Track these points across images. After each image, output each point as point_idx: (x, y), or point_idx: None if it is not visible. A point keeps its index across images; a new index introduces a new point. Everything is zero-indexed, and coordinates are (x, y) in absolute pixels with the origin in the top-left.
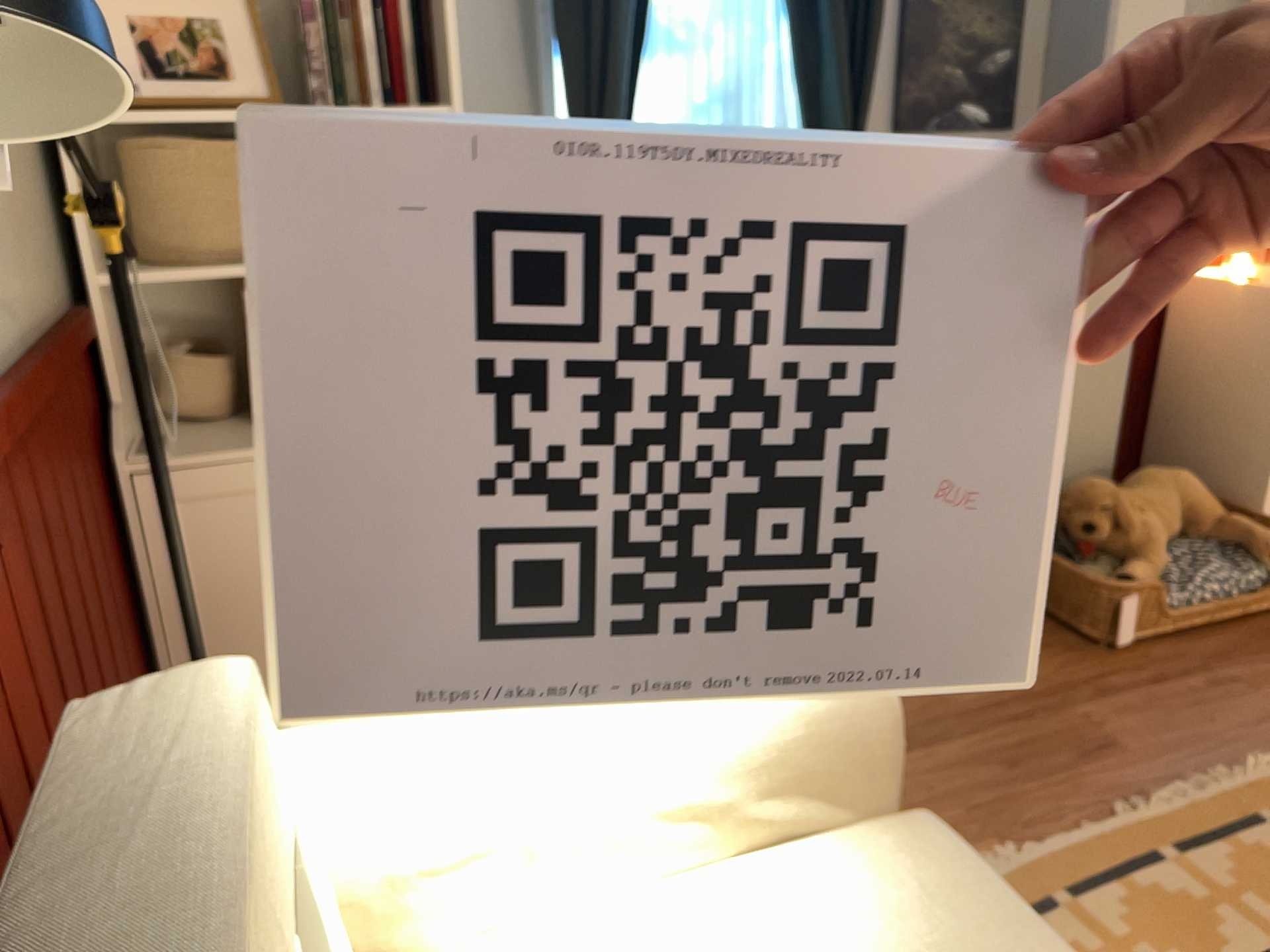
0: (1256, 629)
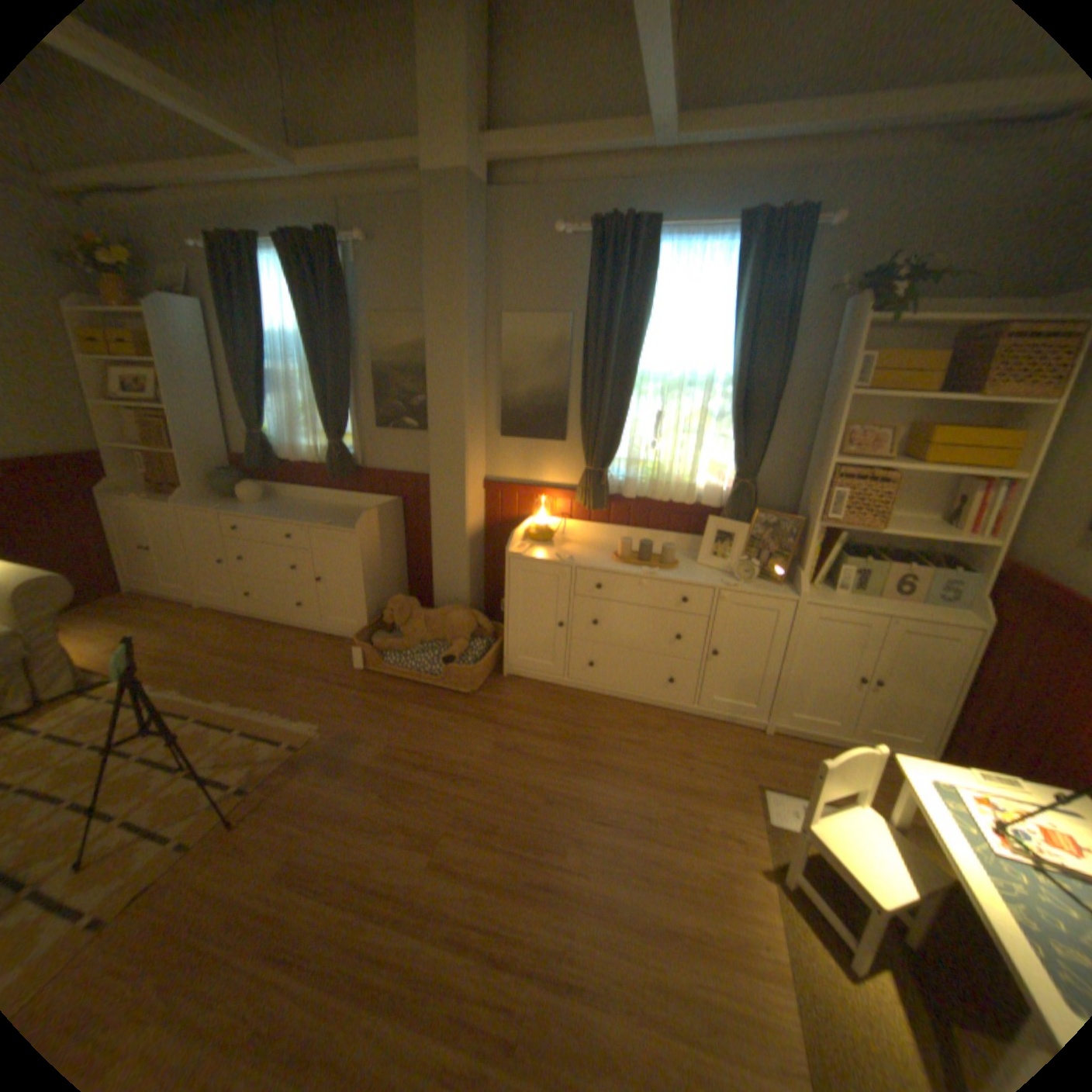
0: (427, 694)
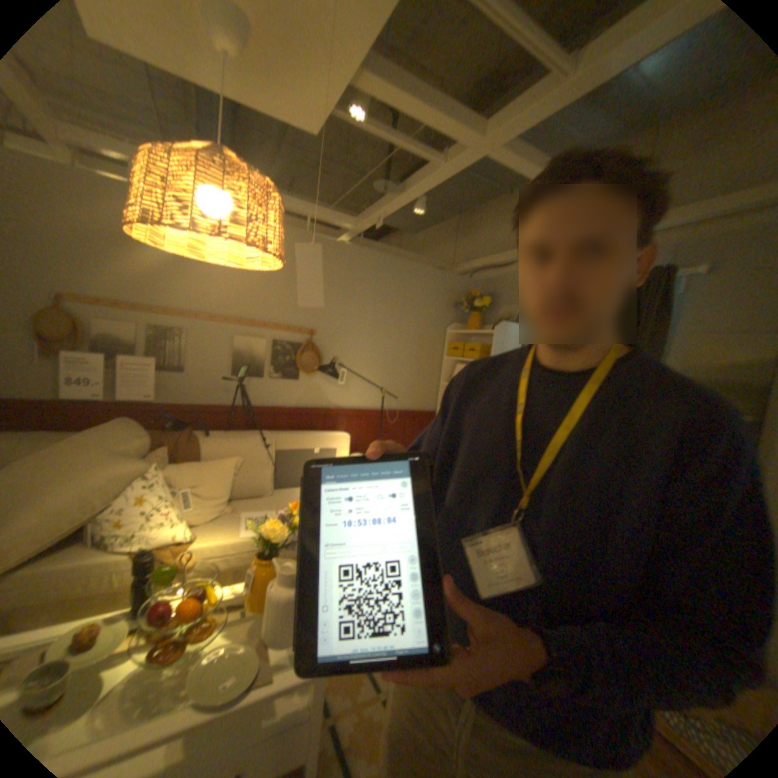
0: None
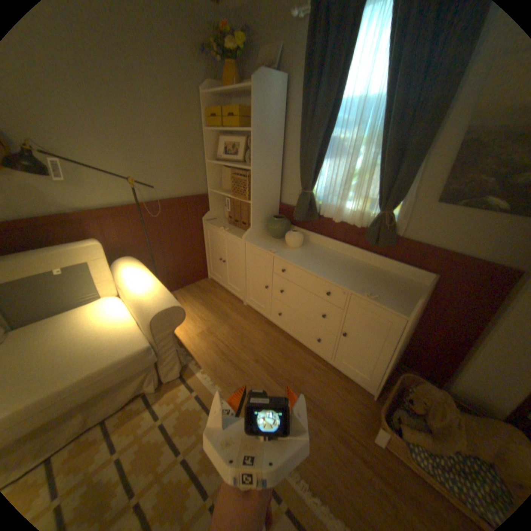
0: None
